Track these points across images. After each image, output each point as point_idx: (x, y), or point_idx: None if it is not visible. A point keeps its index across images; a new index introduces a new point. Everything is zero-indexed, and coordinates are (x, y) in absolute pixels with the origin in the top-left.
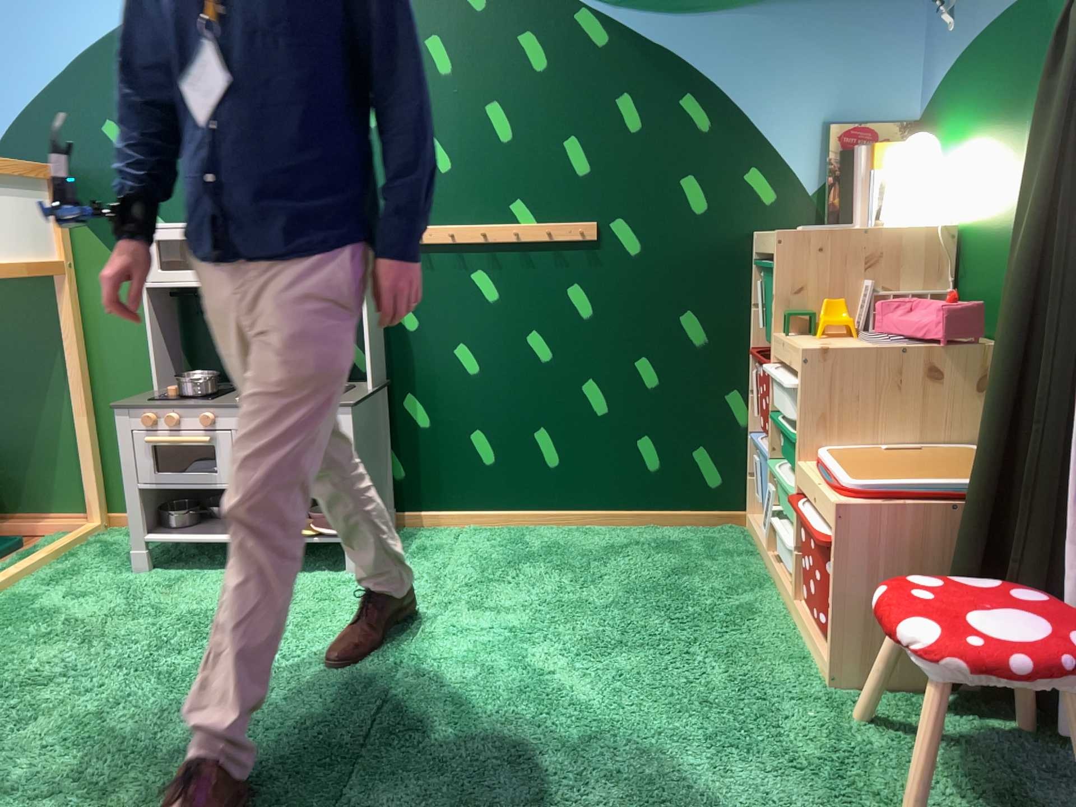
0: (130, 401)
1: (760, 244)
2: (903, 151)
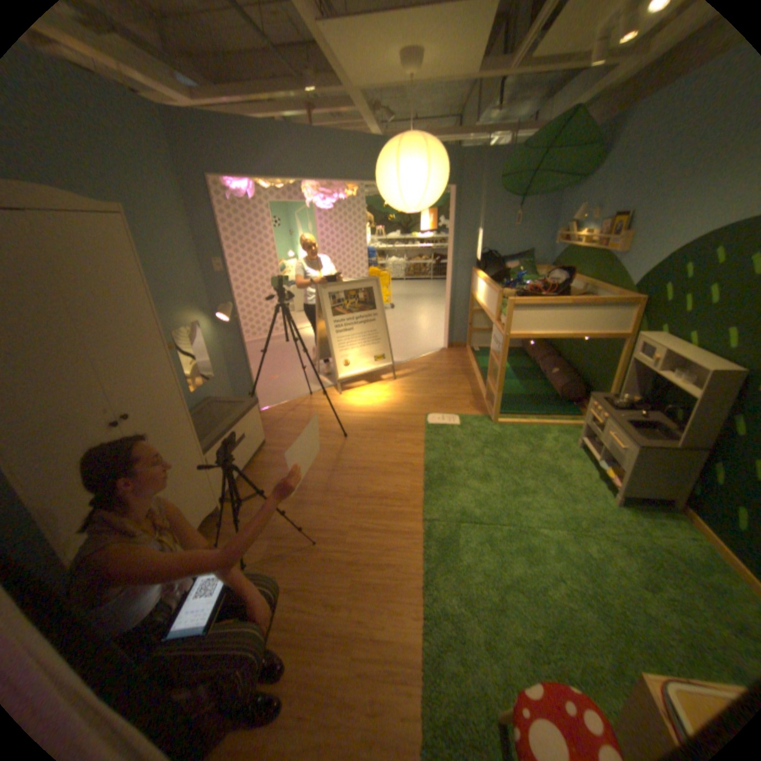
0: (599, 395)
1: None
2: None
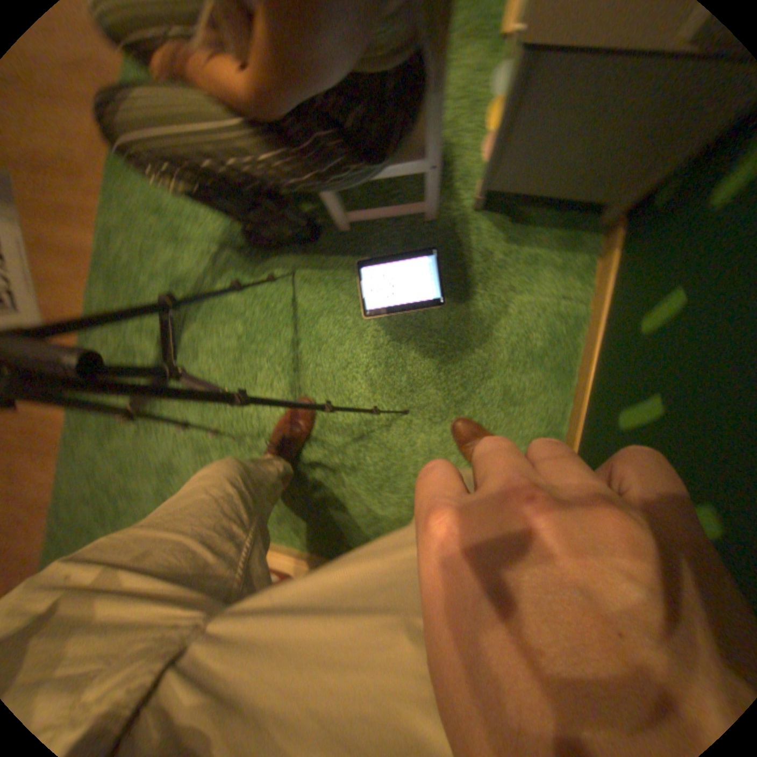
0: None
1: None
2: None
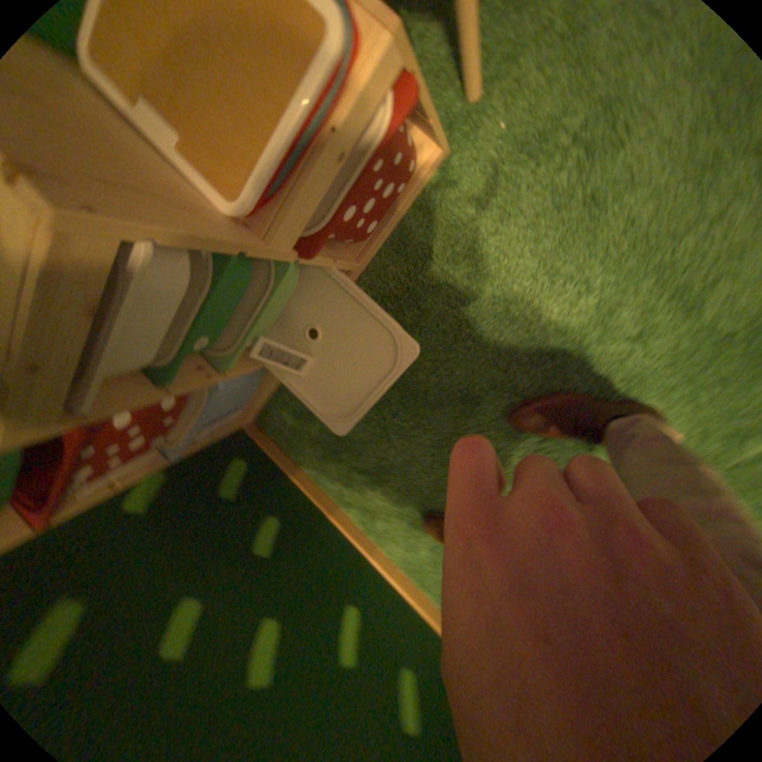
0: None
1: None
2: None
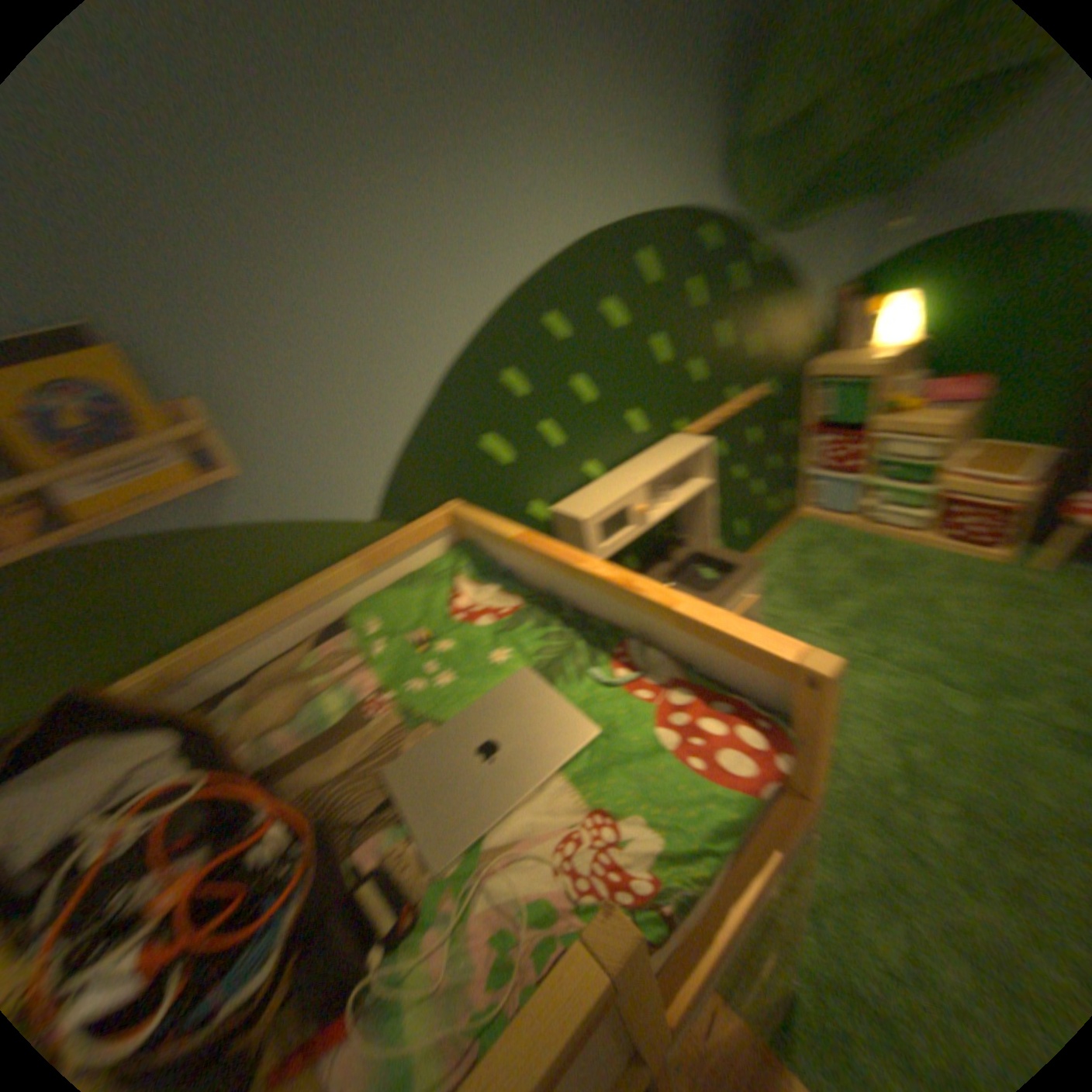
0: None
1: (831, 371)
2: (882, 301)
